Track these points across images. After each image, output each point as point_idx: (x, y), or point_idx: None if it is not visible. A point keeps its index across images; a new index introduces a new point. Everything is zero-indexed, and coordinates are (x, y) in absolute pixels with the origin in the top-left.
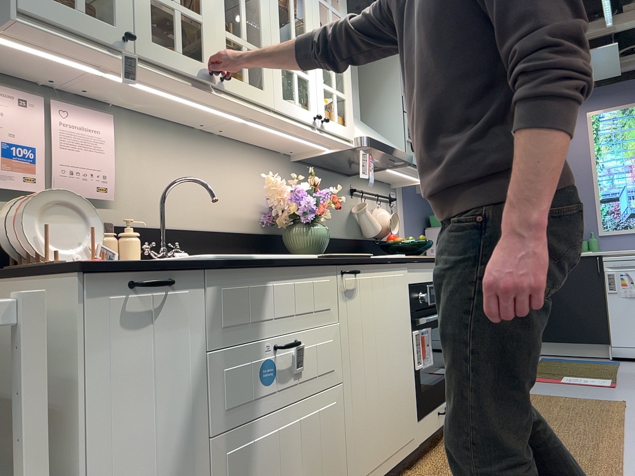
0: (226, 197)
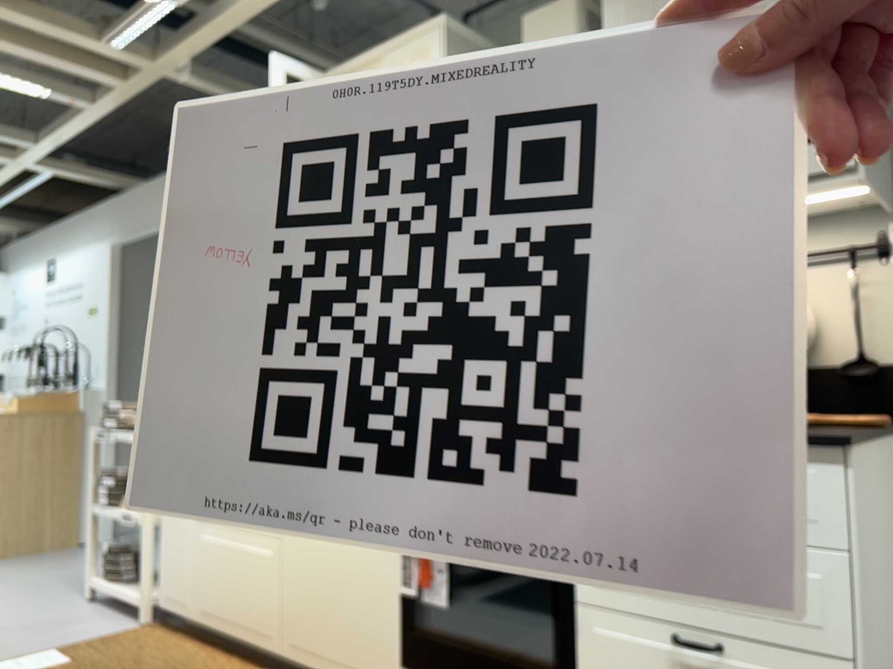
0: None
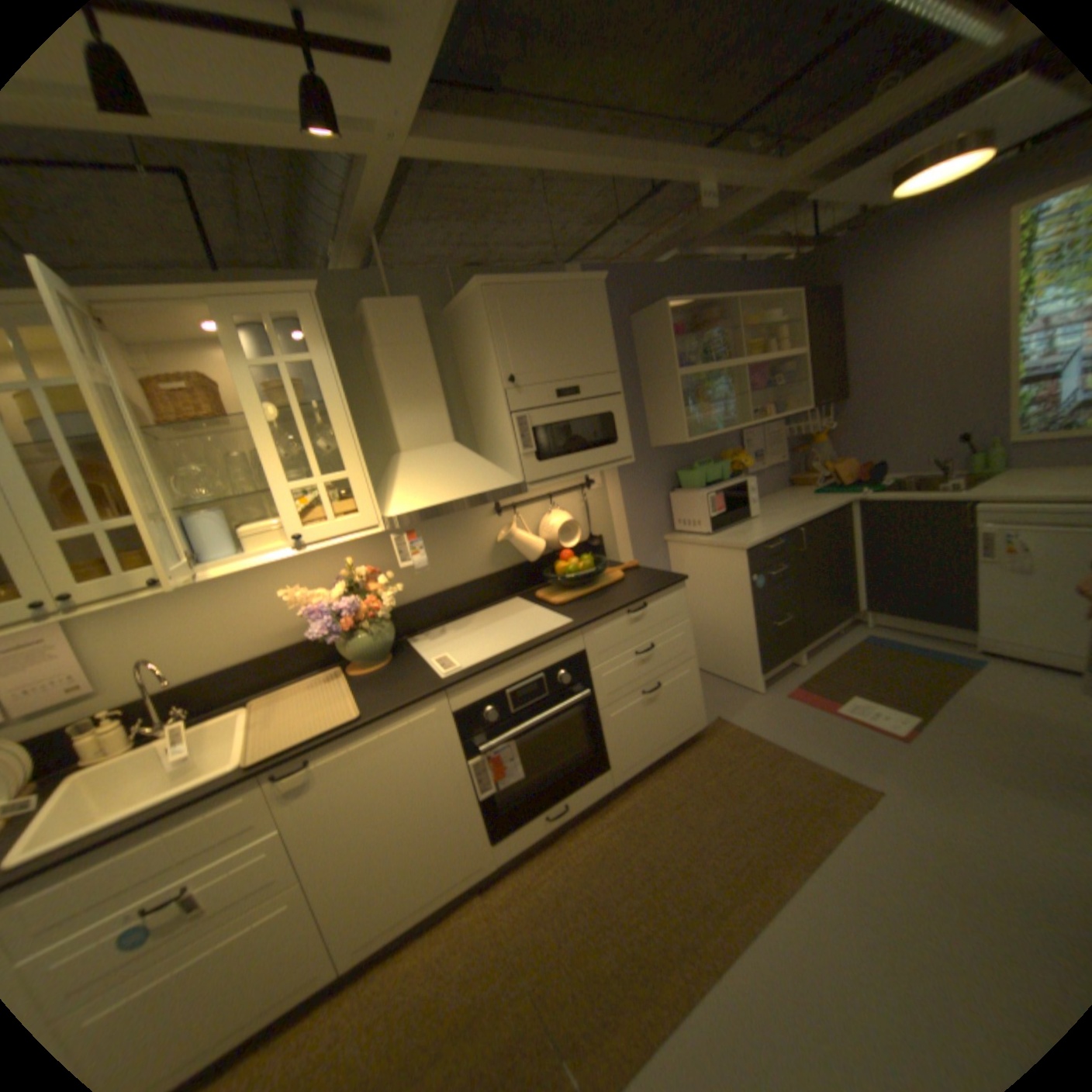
0: (263, 617)
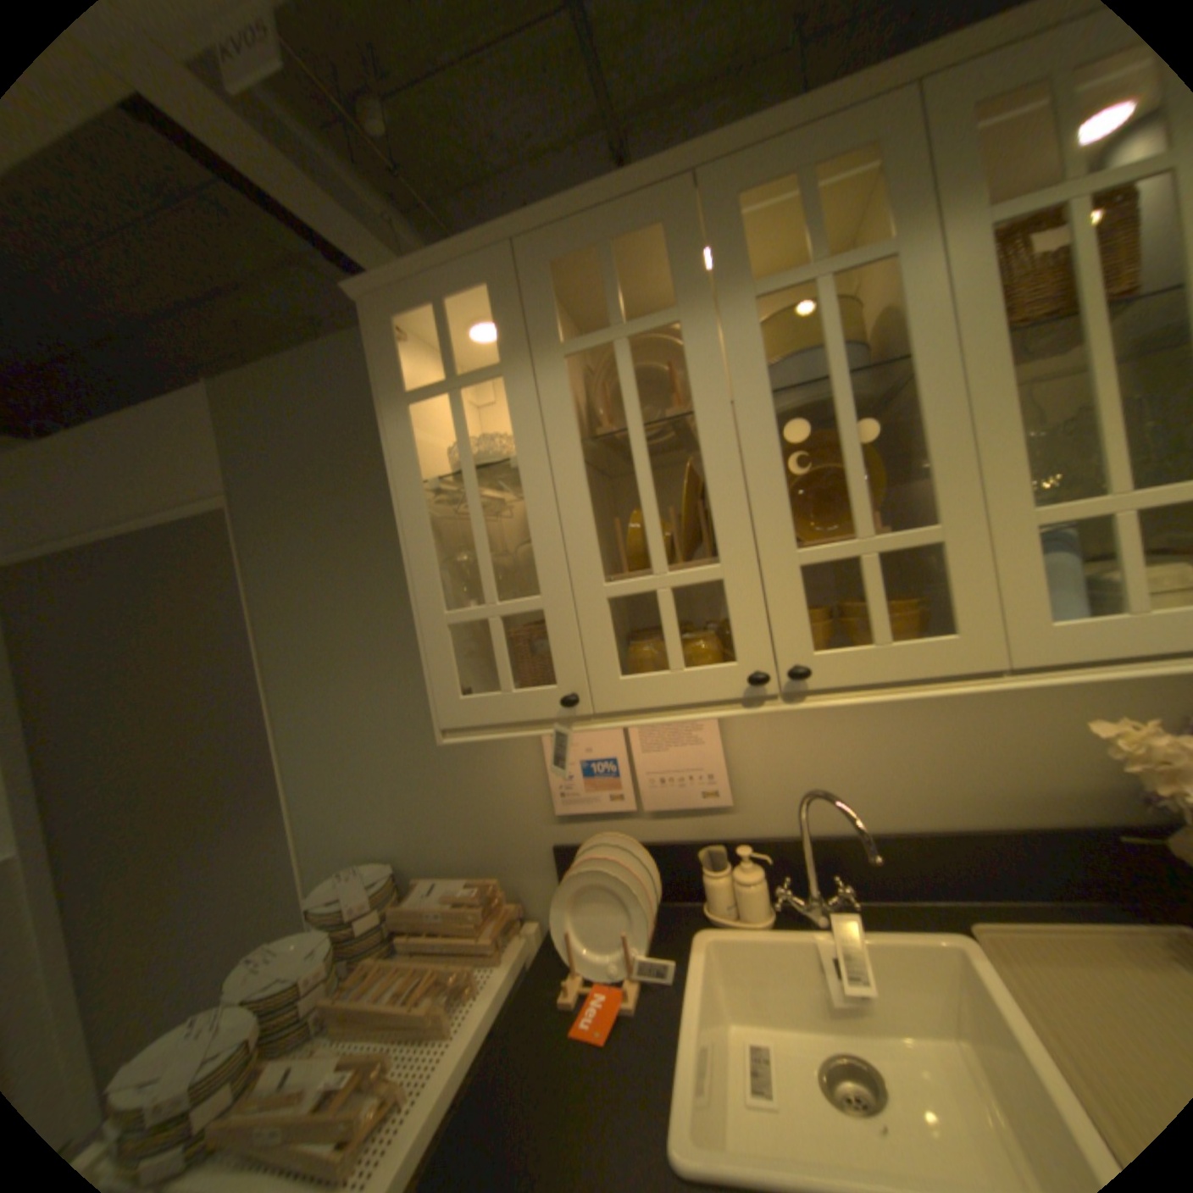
0: (1005, 757)
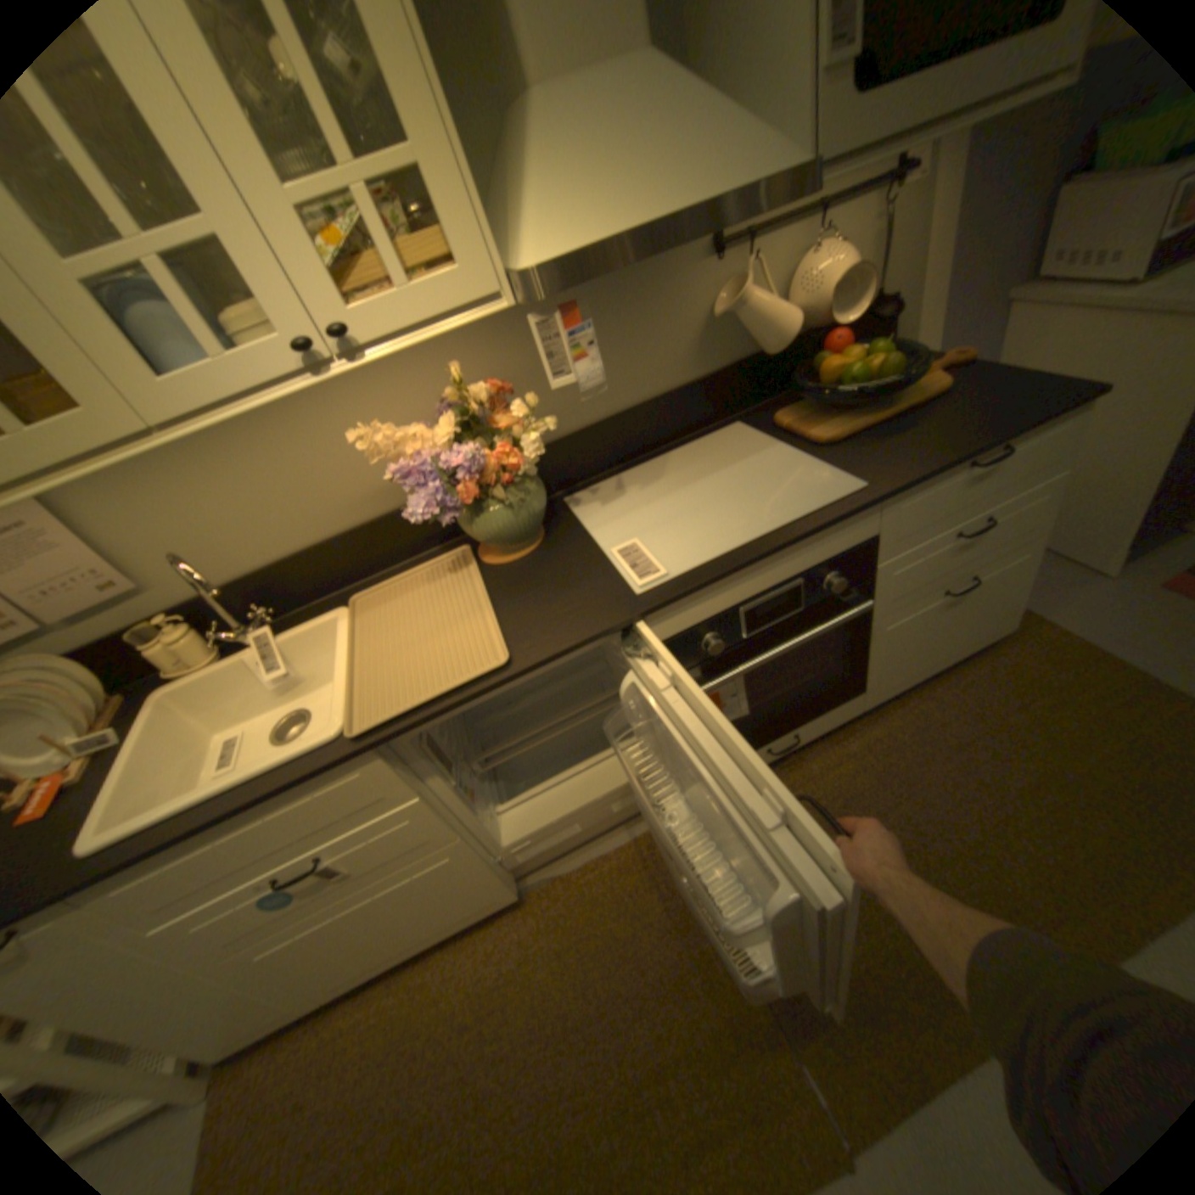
0: (338, 469)
